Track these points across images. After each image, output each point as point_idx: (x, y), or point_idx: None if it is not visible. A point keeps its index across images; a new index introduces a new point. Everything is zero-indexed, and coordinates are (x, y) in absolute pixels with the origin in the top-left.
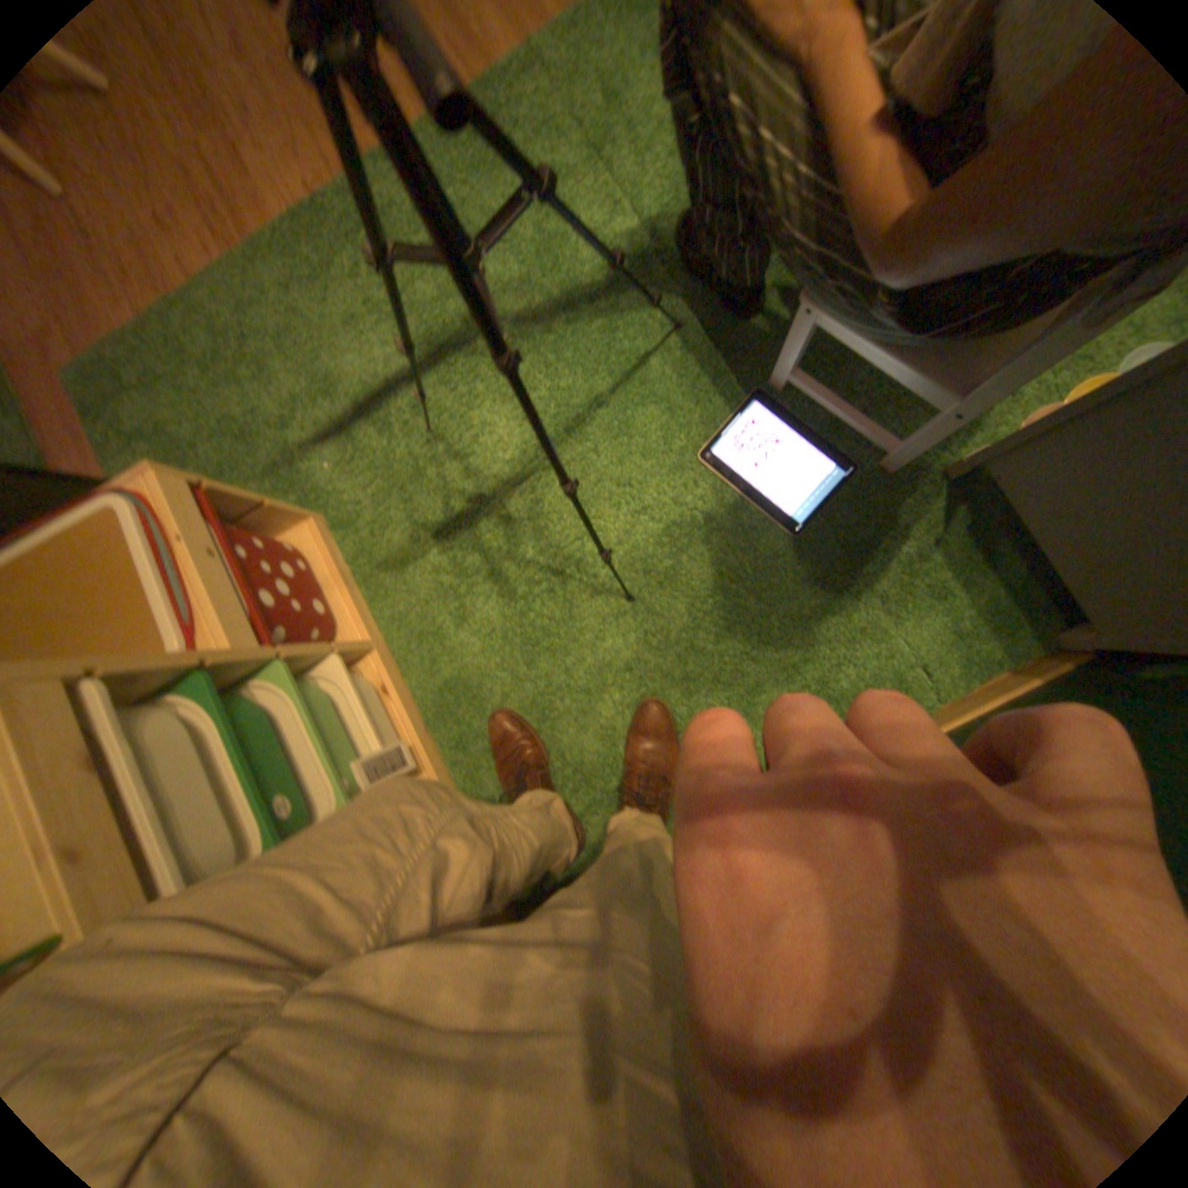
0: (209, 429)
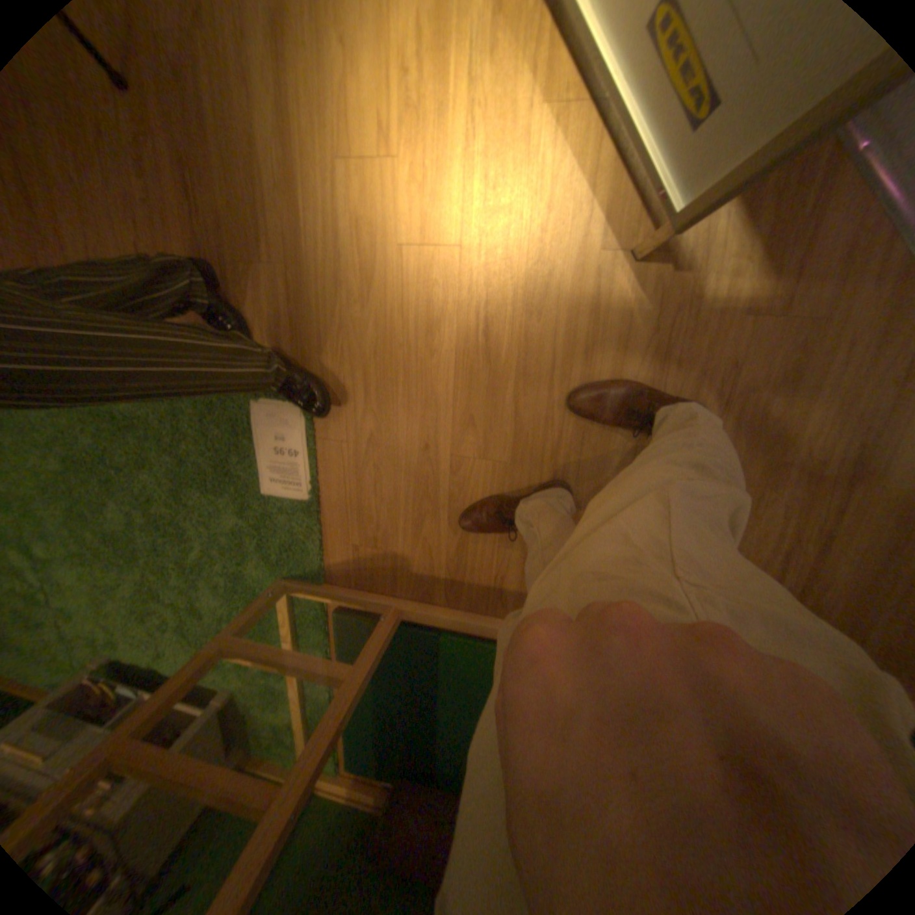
0: None
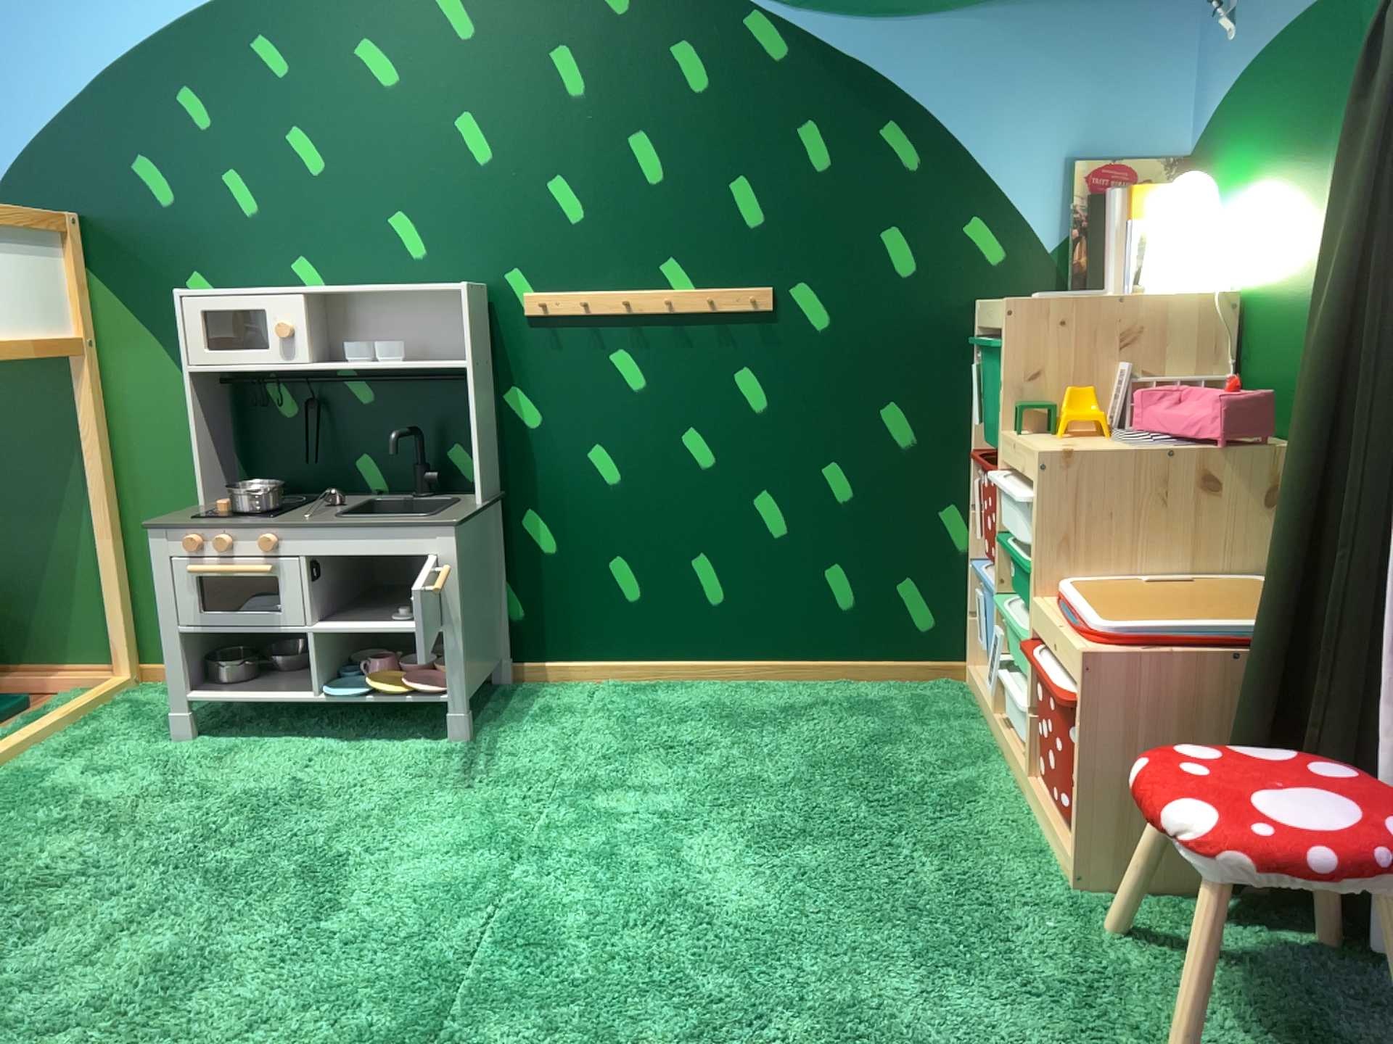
0: (1273, 1037)
